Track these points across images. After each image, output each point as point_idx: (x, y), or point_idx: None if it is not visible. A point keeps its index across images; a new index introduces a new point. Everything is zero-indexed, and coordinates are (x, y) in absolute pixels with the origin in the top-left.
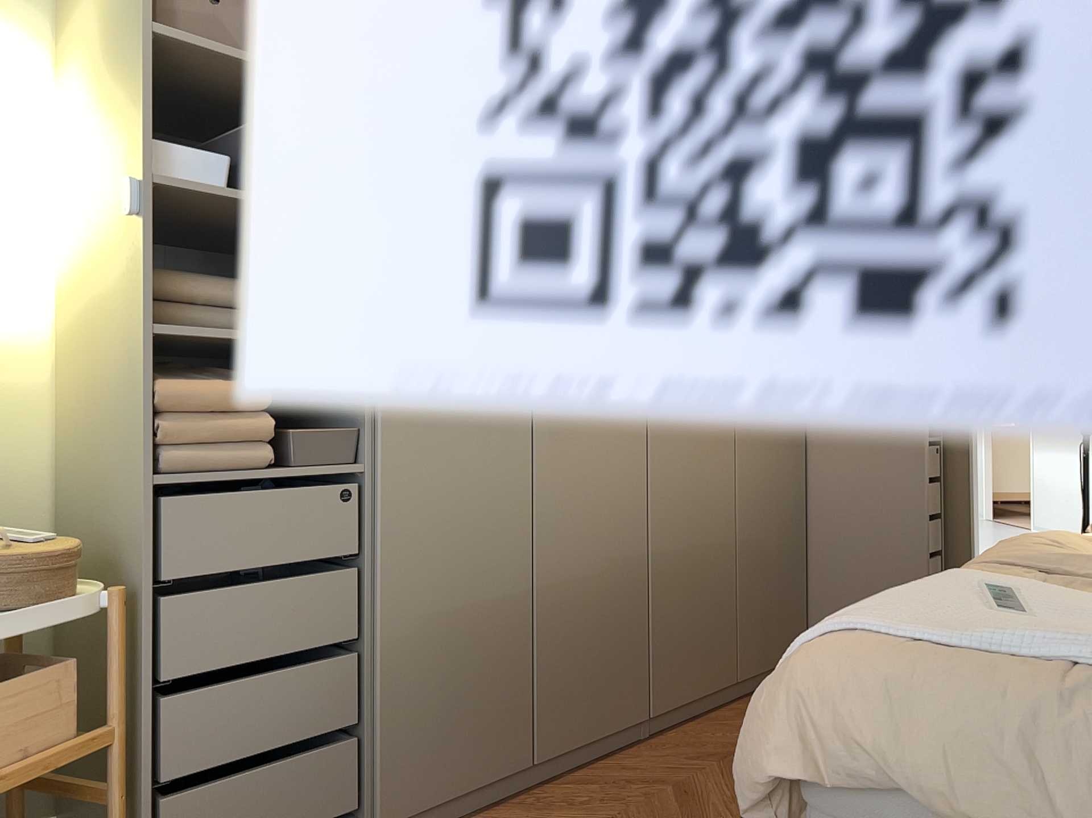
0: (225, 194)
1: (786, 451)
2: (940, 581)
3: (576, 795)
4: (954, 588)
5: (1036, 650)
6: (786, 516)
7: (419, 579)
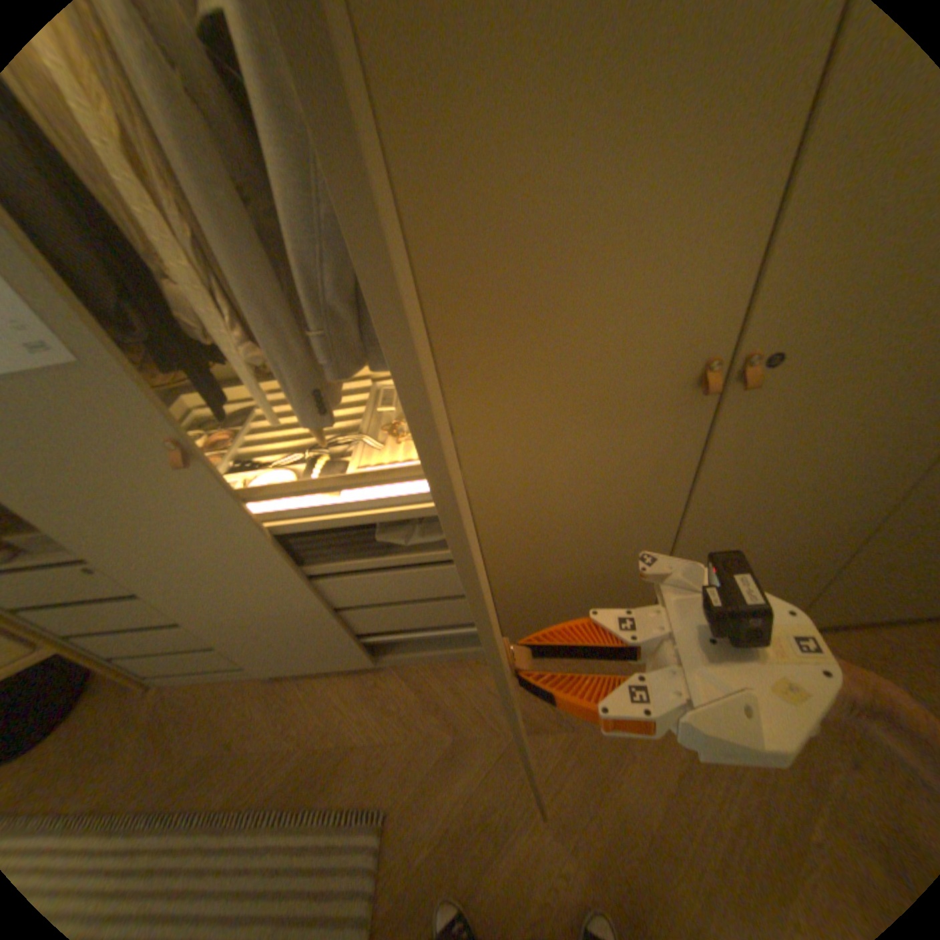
0: None
1: (844, 477)
2: None
3: (397, 697)
4: None
5: None
6: (799, 544)
7: (196, 609)
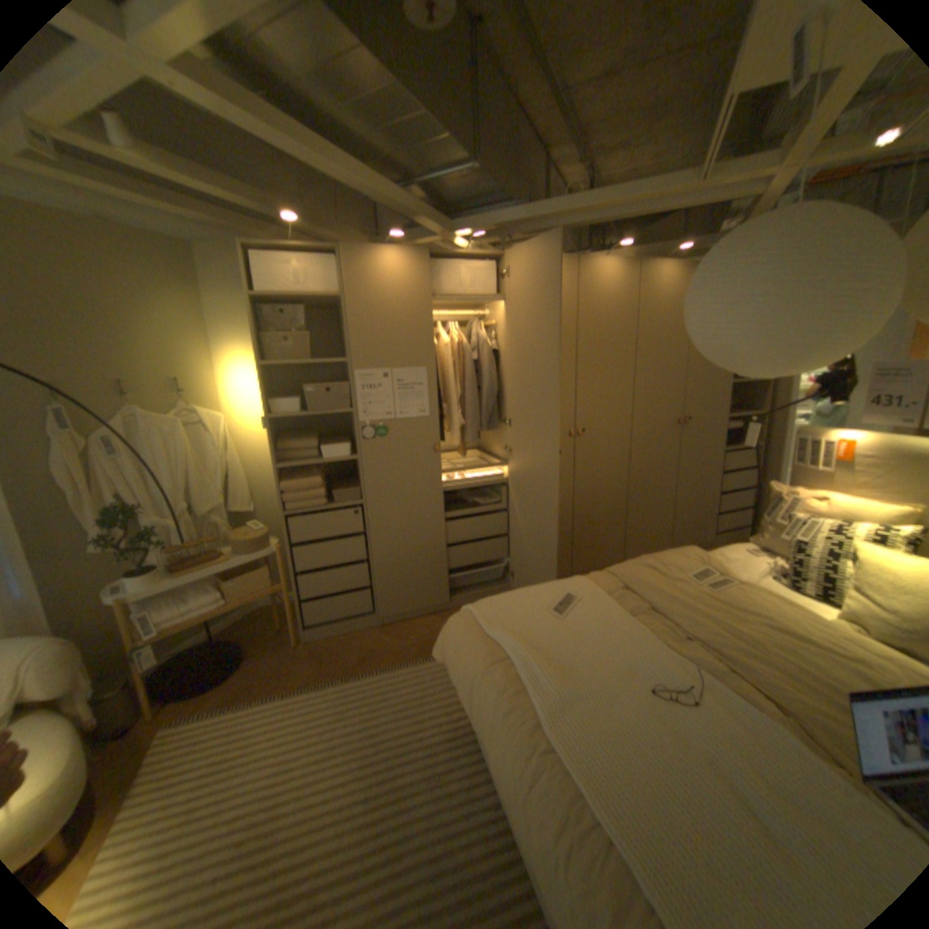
0: (298, 413)
1: (609, 471)
2: (558, 584)
3: None
4: (554, 591)
5: (510, 643)
6: (608, 502)
7: (389, 540)
